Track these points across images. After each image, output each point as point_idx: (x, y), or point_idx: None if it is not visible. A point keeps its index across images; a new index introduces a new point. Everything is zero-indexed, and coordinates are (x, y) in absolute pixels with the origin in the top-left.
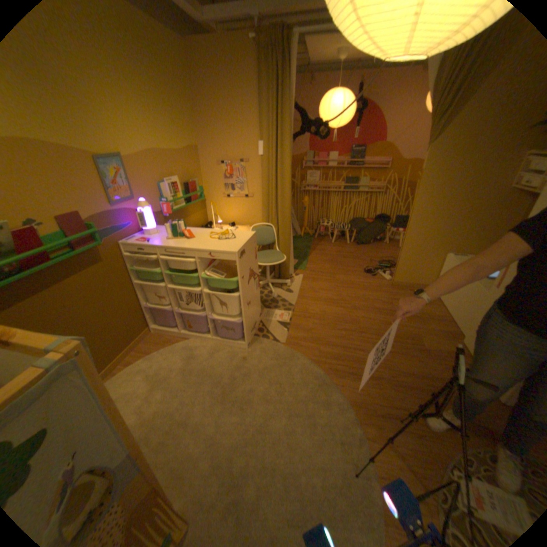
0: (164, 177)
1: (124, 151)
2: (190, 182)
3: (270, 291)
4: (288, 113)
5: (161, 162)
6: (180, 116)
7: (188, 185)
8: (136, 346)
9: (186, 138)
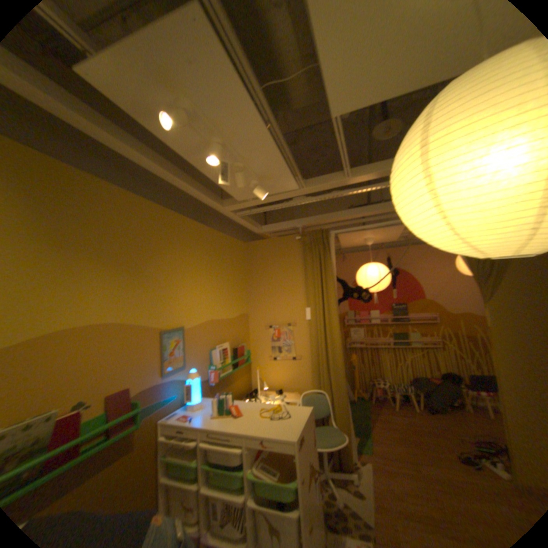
0: (217, 344)
1: (189, 324)
2: (240, 346)
3: (333, 496)
4: (333, 284)
5: (217, 330)
6: (238, 291)
7: (237, 350)
8: None
9: (241, 308)
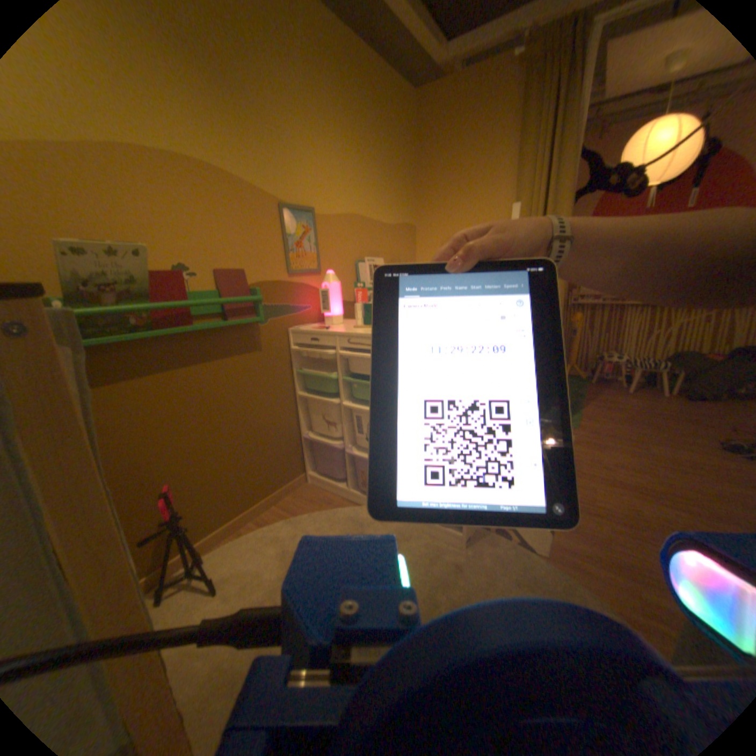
0: (365, 256)
1: (321, 208)
2: None
3: None
4: (574, 147)
5: (365, 234)
6: (399, 181)
7: None
8: (283, 498)
9: (403, 212)
